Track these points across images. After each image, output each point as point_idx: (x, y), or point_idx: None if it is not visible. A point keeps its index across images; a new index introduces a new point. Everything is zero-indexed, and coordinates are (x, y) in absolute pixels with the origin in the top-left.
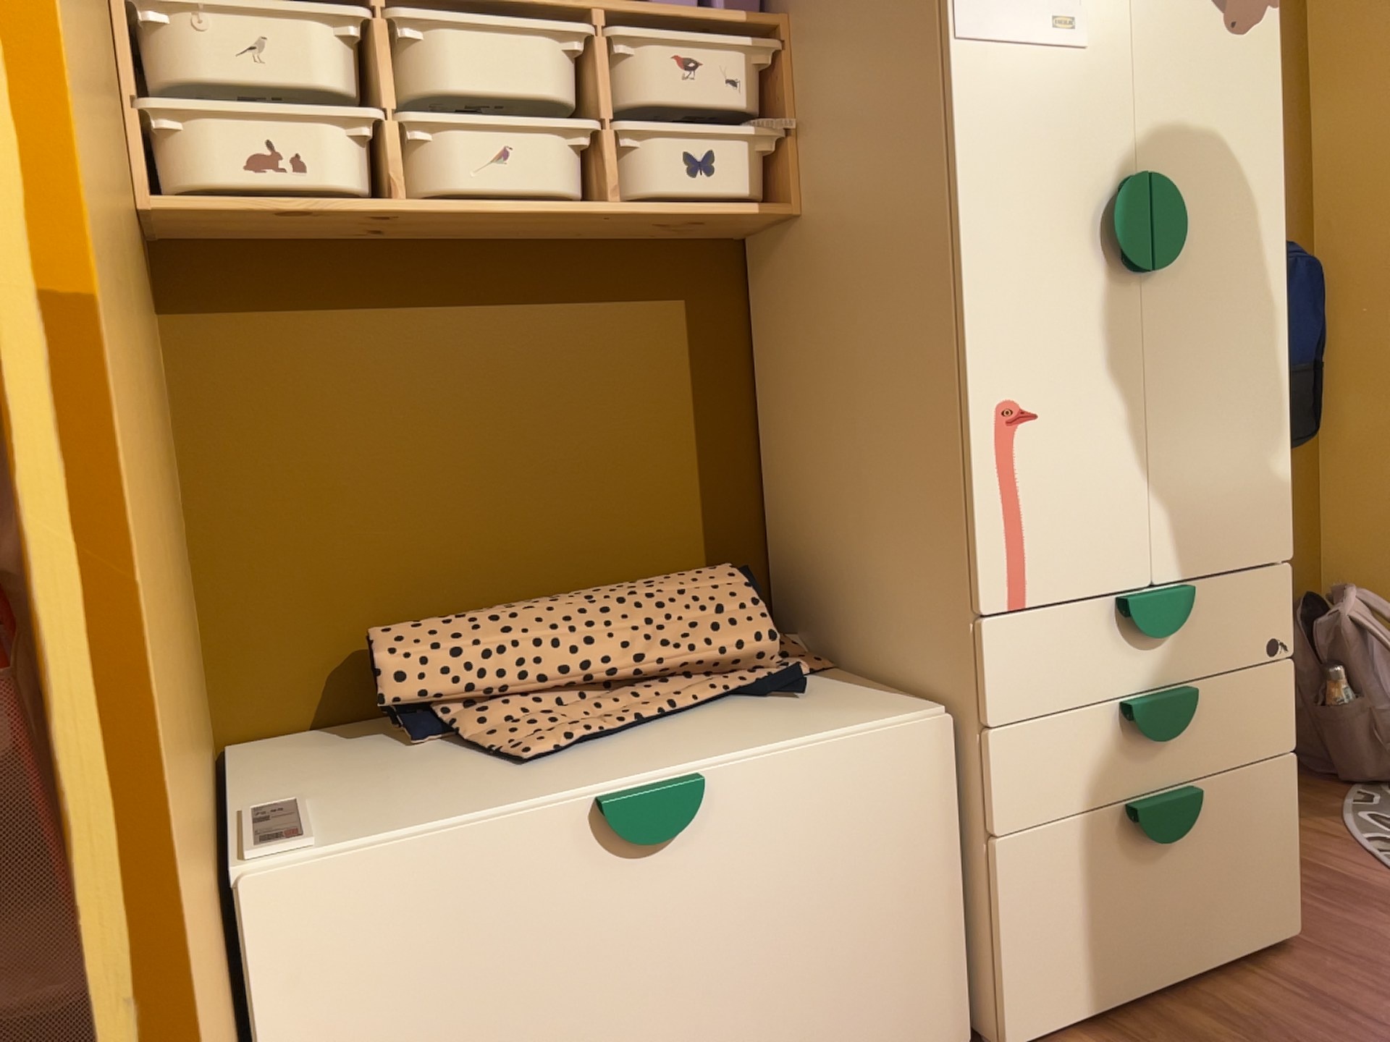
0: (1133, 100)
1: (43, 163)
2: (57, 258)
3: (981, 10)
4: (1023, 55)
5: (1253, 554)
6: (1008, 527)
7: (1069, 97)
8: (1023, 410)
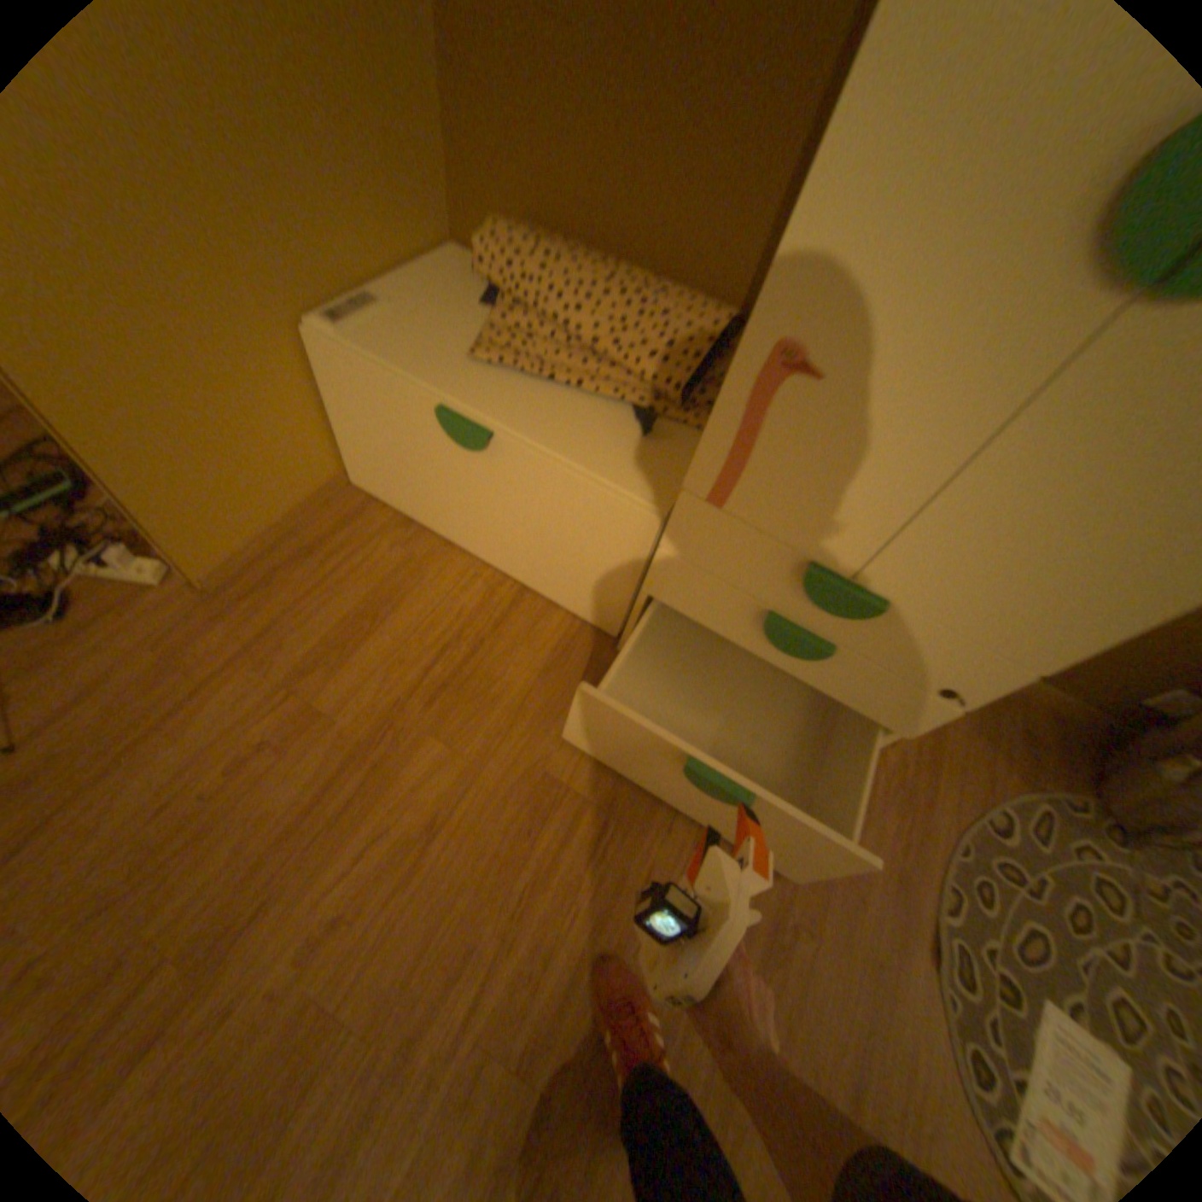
0: None
1: None
2: None
3: None
4: None
5: (993, 642)
6: (735, 447)
7: None
8: (808, 361)
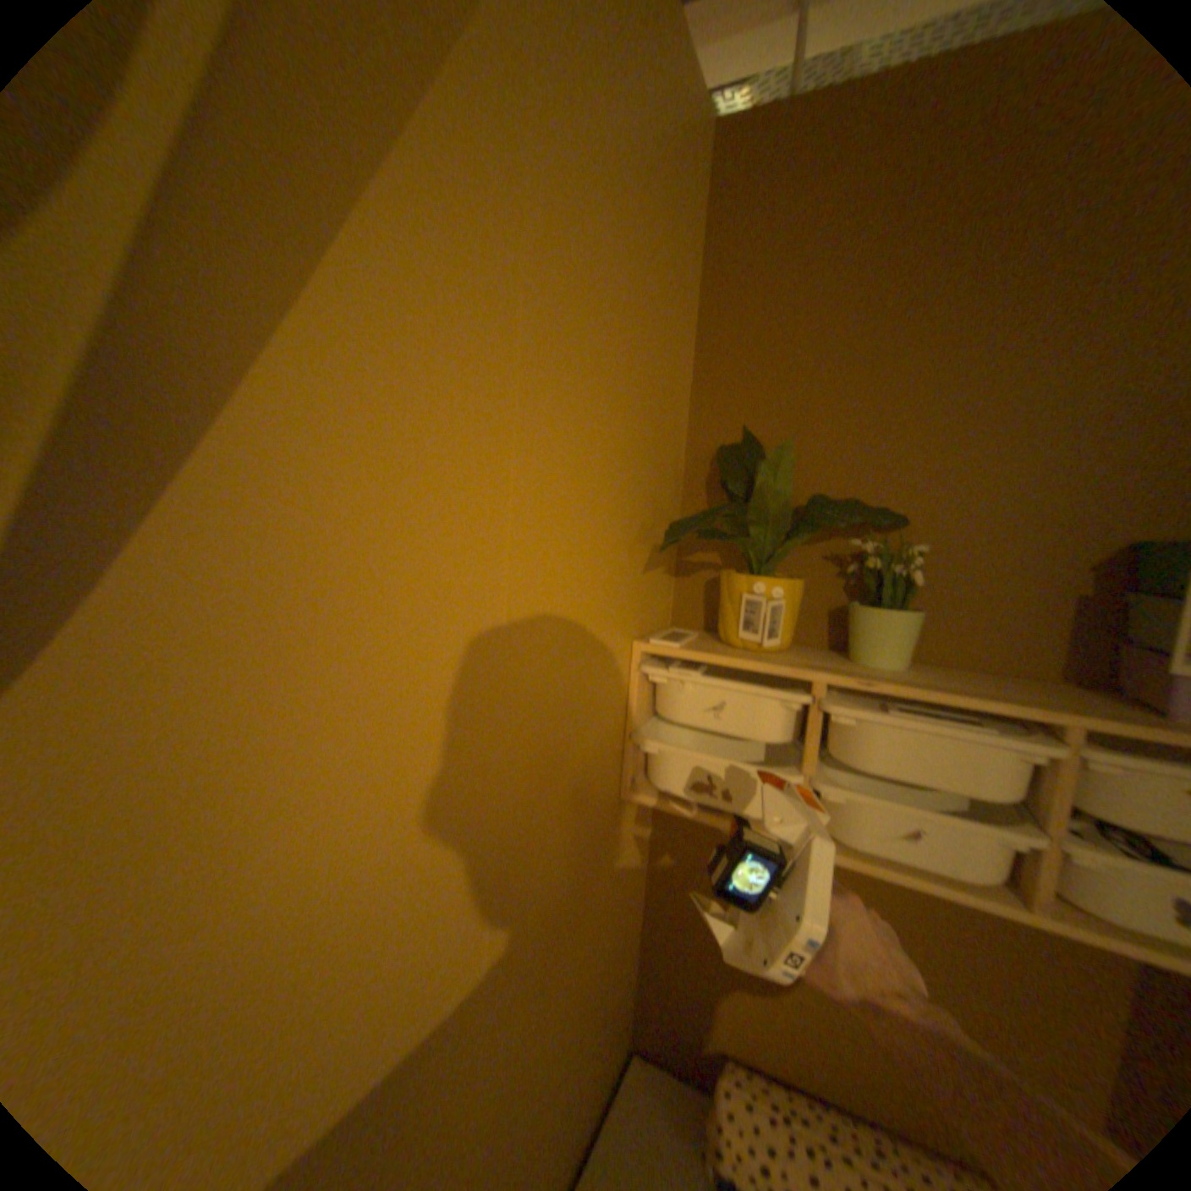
0: None
1: None
2: None
3: None
4: None
5: None
6: None
7: None
8: None
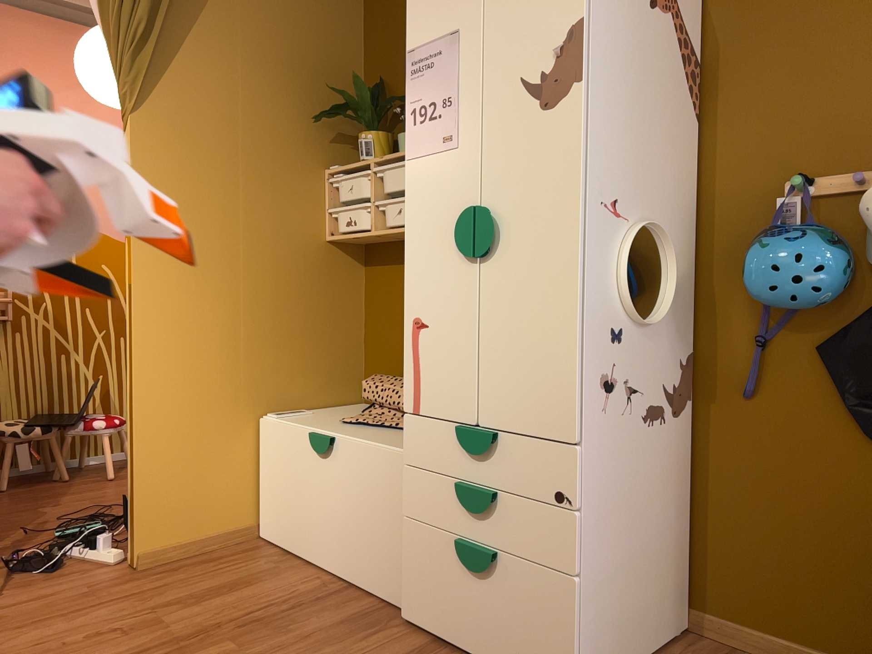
0: (480, 166)
1: (134, 260)
2: (134, 274)
3: (415, 144)
4: (431, 158)
5: (545, 432)
6: (413, 374)
7: (449, 172)
8: (422, 322)
